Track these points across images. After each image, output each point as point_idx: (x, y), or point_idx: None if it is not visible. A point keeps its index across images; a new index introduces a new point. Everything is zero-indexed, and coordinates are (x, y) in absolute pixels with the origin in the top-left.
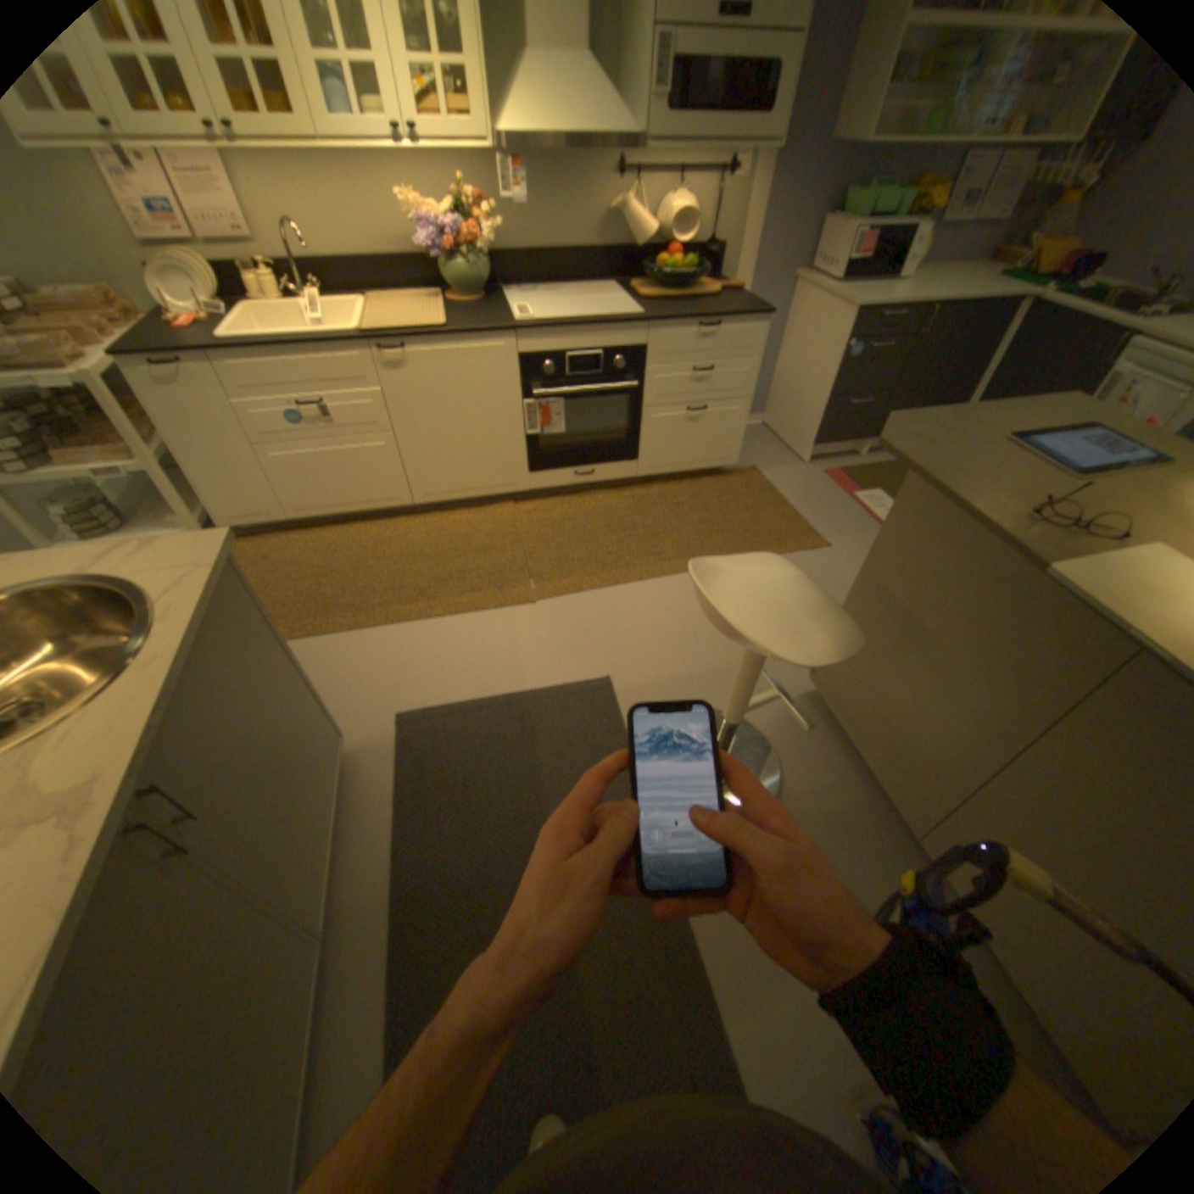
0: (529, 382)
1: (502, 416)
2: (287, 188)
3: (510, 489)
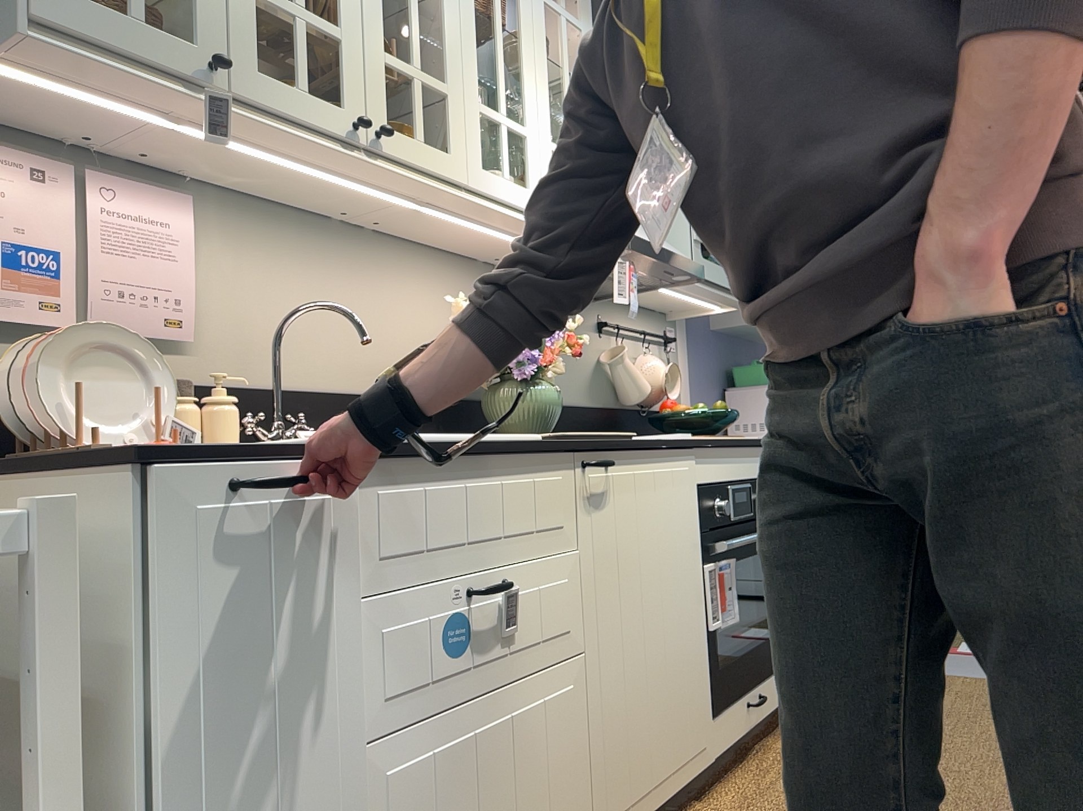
0: (706, 531)
1: (689, 597)
2: (270, 277)
3: (699, 762)
